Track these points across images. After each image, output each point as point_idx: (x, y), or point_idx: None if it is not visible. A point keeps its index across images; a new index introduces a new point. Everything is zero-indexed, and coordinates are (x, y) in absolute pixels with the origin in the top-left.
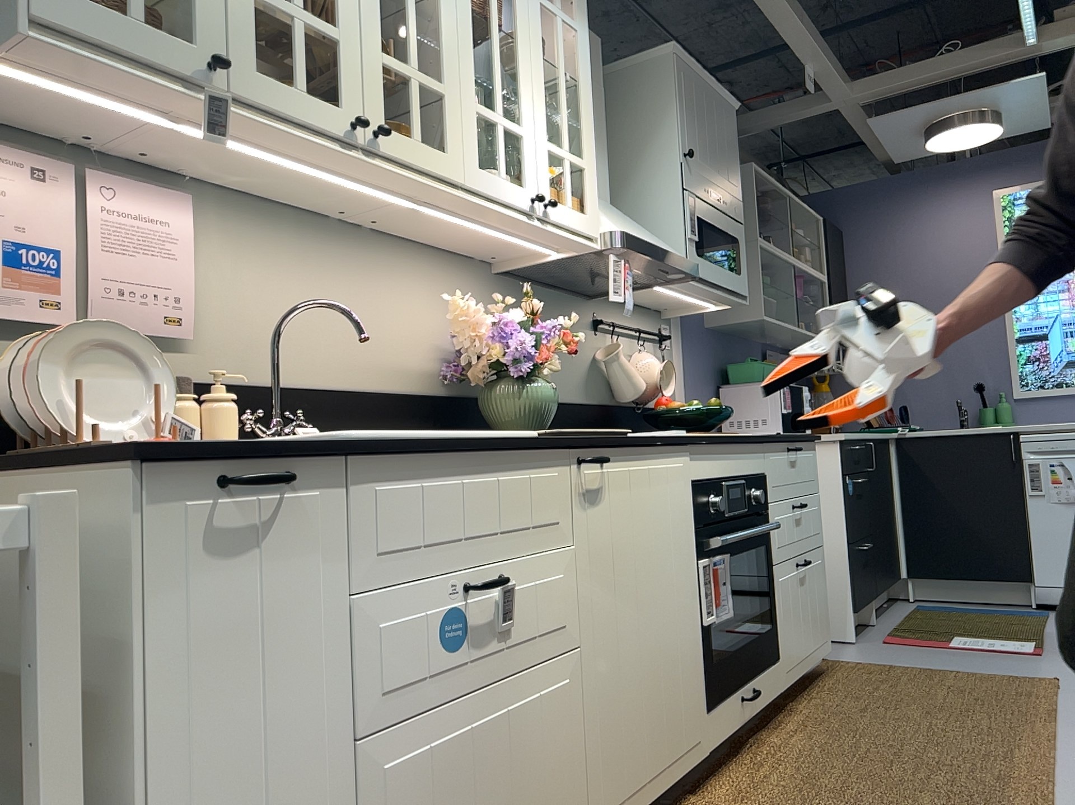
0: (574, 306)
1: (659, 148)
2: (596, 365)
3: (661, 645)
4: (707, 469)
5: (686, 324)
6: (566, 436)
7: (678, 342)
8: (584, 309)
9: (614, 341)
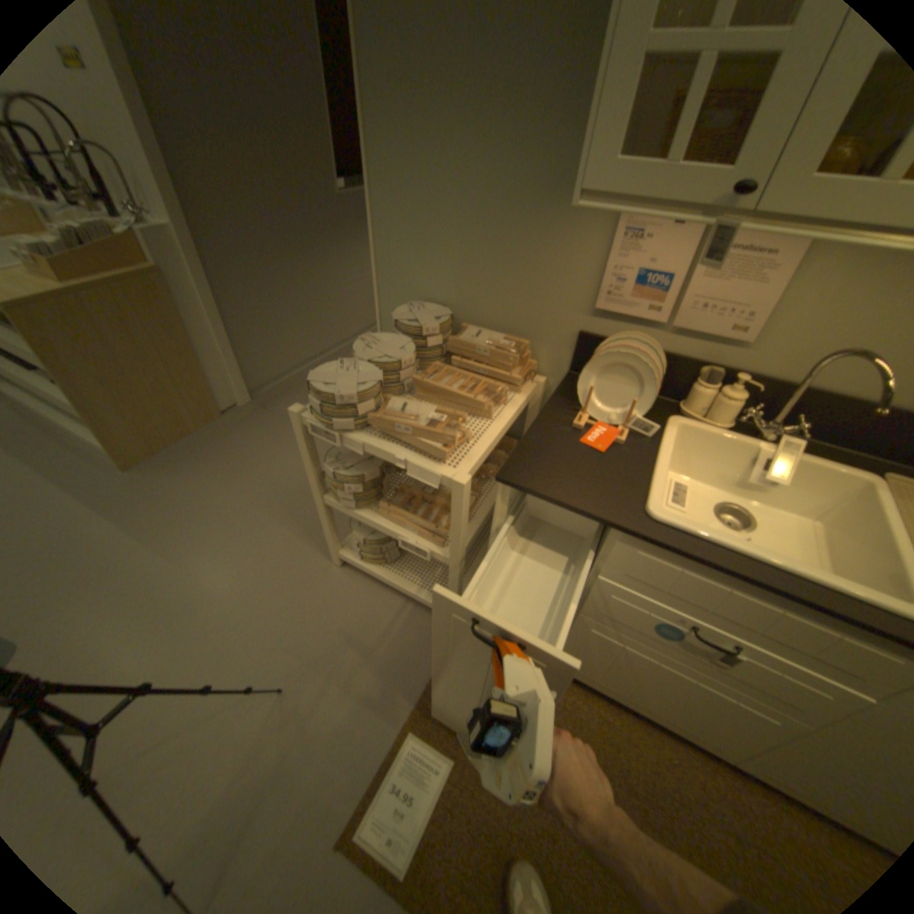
0: None
1: None
2: None
3: None
4: None
5: None
6: None
7: None
8: None
9: None
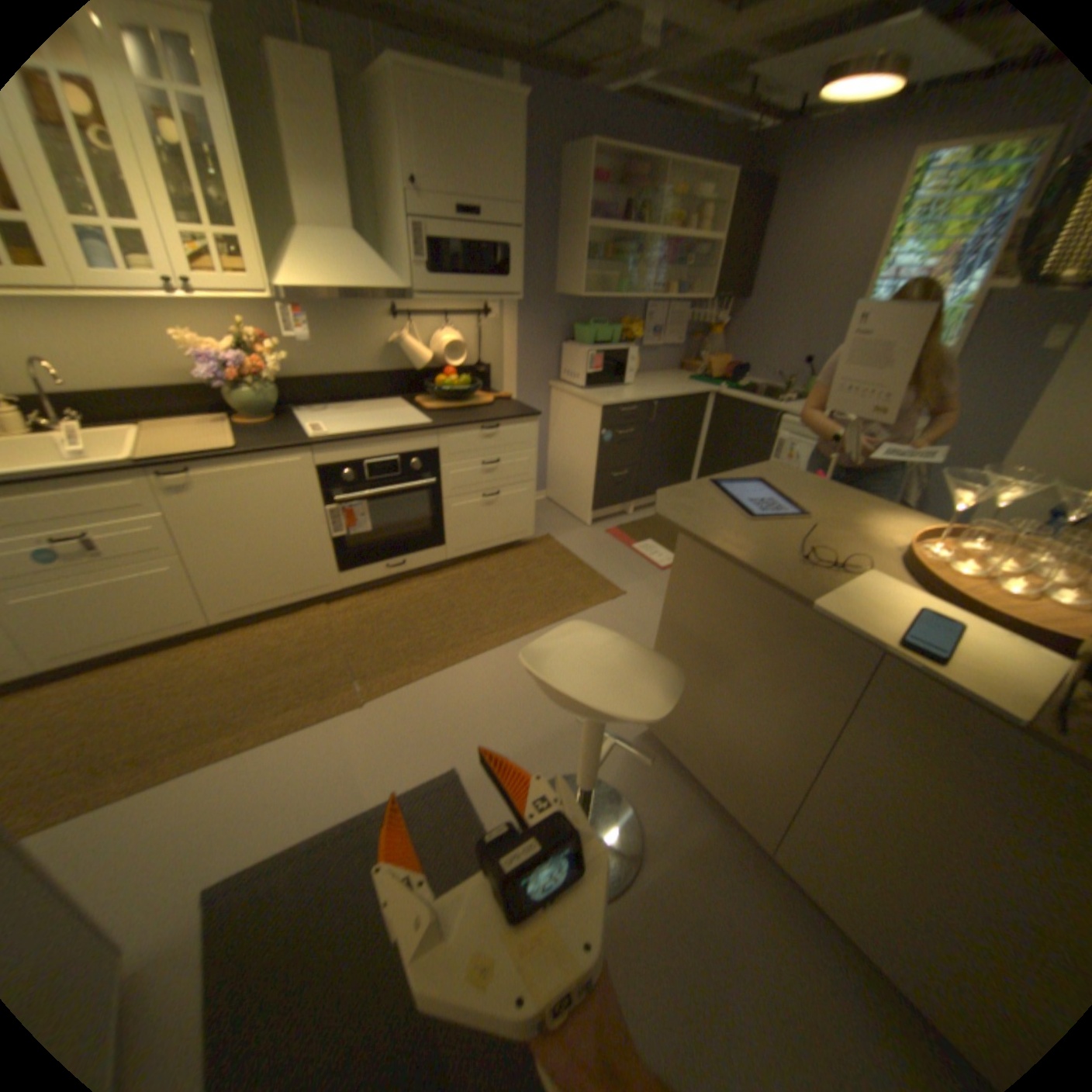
0: (363, 302)
1: (396, 169)
2: (394, 342)
3: (278, 548)
4: (340, 456)
5: (523, 294)
6: (156, 457)
7: (509, 311)
8: (377, 302)
9: (417, 321)
